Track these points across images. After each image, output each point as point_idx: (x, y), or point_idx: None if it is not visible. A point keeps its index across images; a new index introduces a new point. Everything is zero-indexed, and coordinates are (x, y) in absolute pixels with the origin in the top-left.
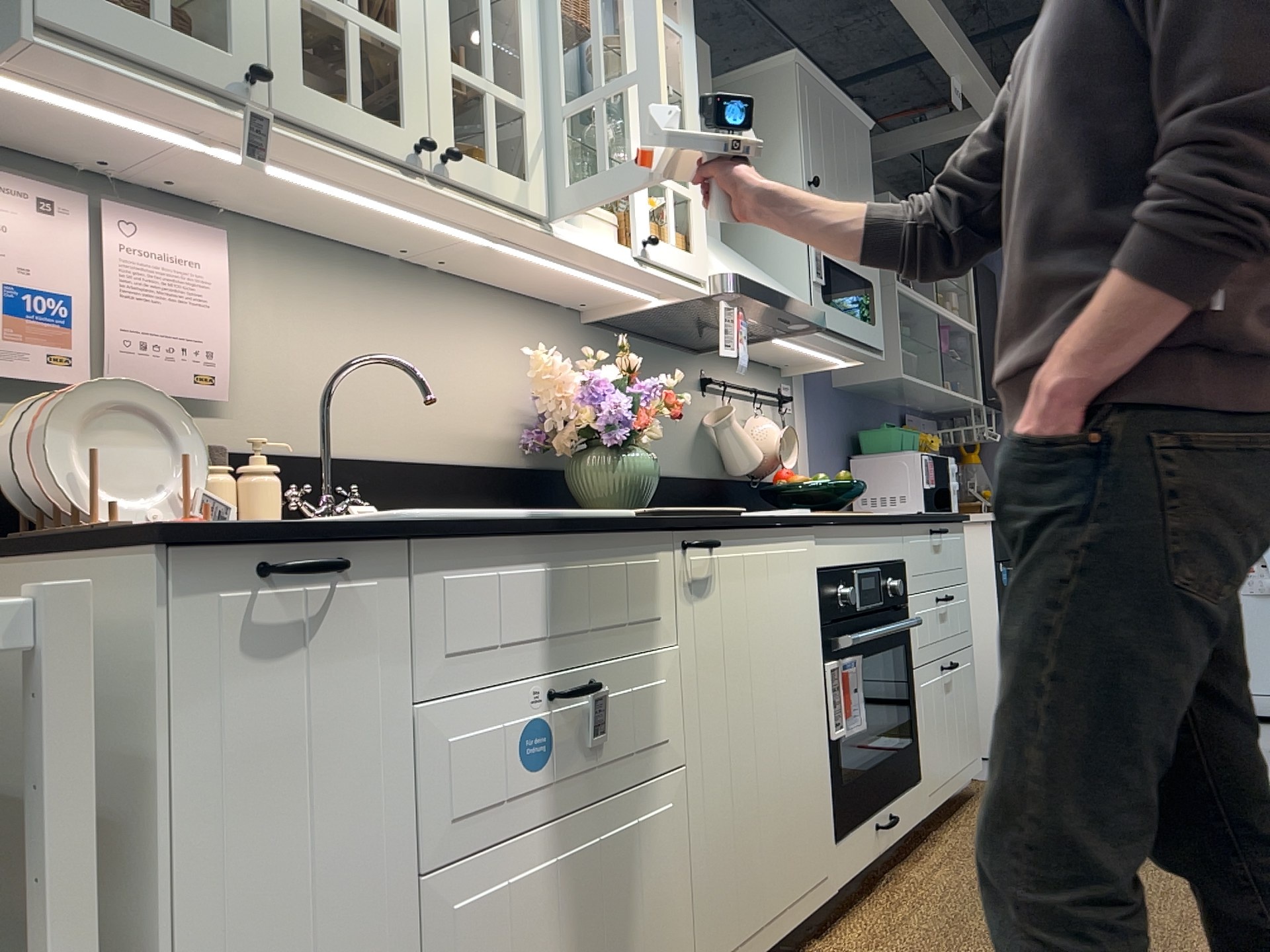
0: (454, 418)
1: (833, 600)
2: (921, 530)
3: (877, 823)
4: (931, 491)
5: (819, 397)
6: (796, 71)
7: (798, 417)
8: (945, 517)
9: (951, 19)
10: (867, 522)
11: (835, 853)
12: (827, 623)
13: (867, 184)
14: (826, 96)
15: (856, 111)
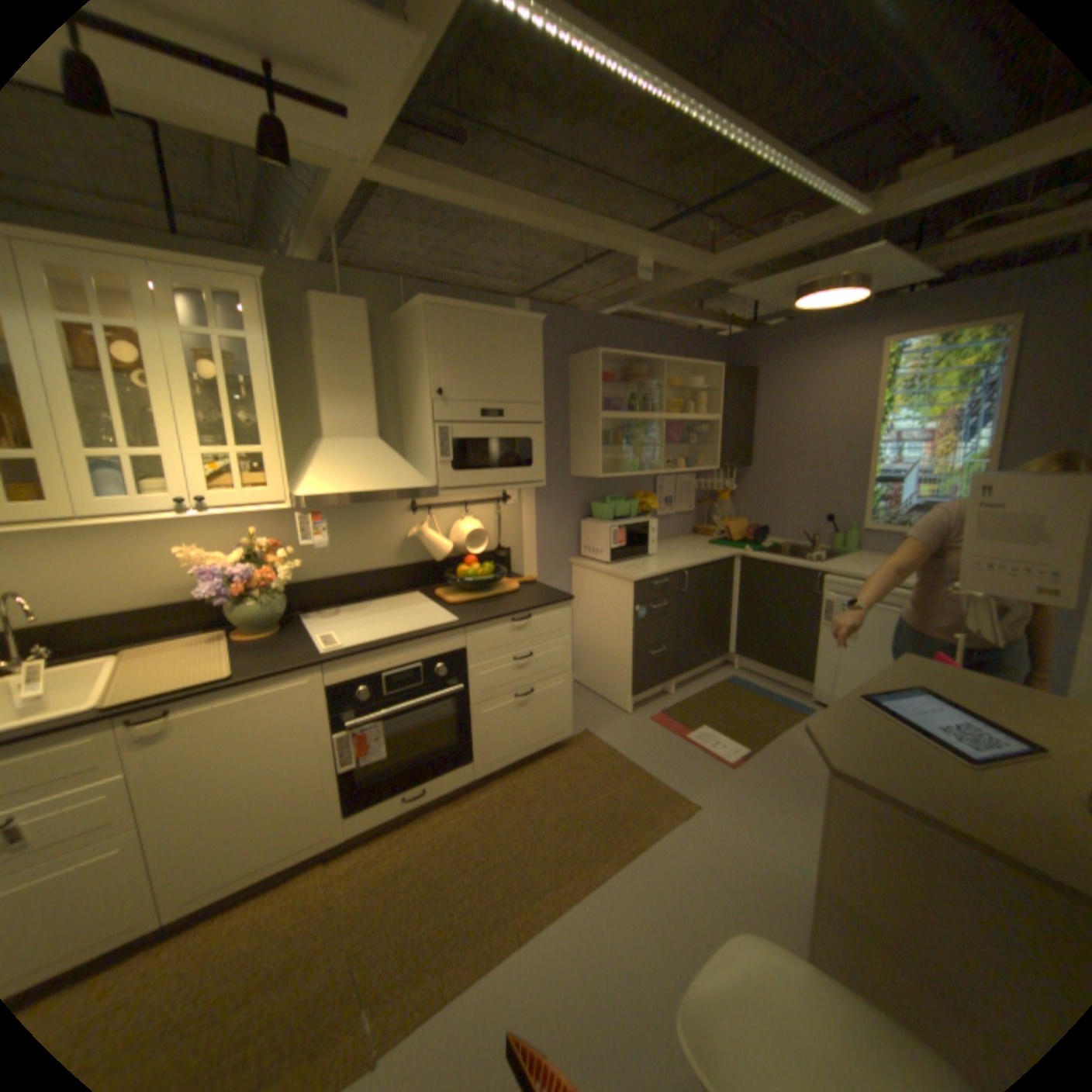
0: (155, 582)
1: (346, 699)
2: (493, 624)
3: (402, 799)
4: (616, 549)
5: (548, 487)
6: (424, 309)
7: (521, 506)
8: (527, 610)
9: (605, 220)
10: (396, 645)
11: (343, 824)
12: (338, 713)
13: (528, 367)
14: (468, 316)
15: (515, 314)
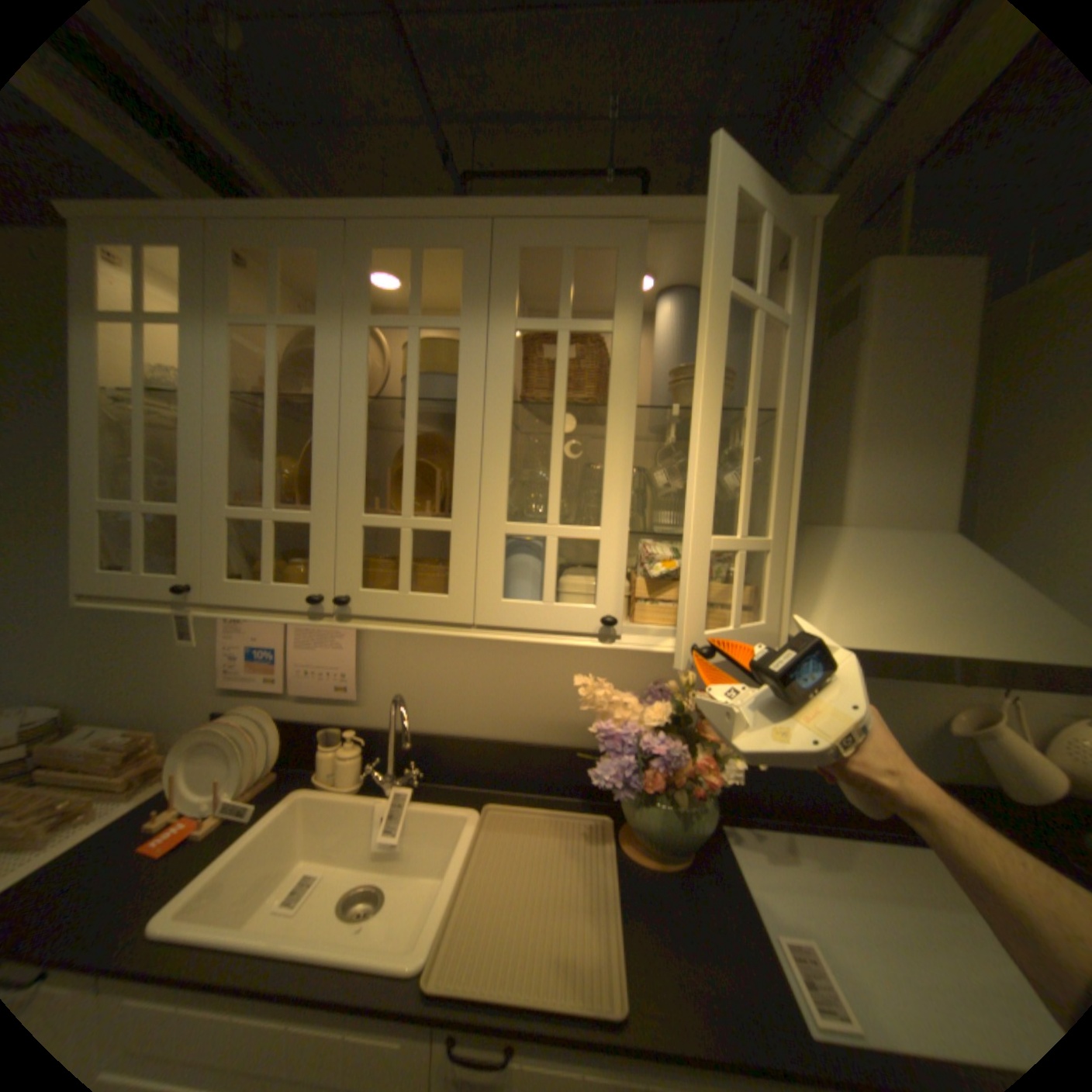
0: (544, 709)
1: None
2: None
3: None
4: None
5: None
6: None
7: None
8: None
9: None
10: None
11: None
12: None
13: None
14: None
15: None
